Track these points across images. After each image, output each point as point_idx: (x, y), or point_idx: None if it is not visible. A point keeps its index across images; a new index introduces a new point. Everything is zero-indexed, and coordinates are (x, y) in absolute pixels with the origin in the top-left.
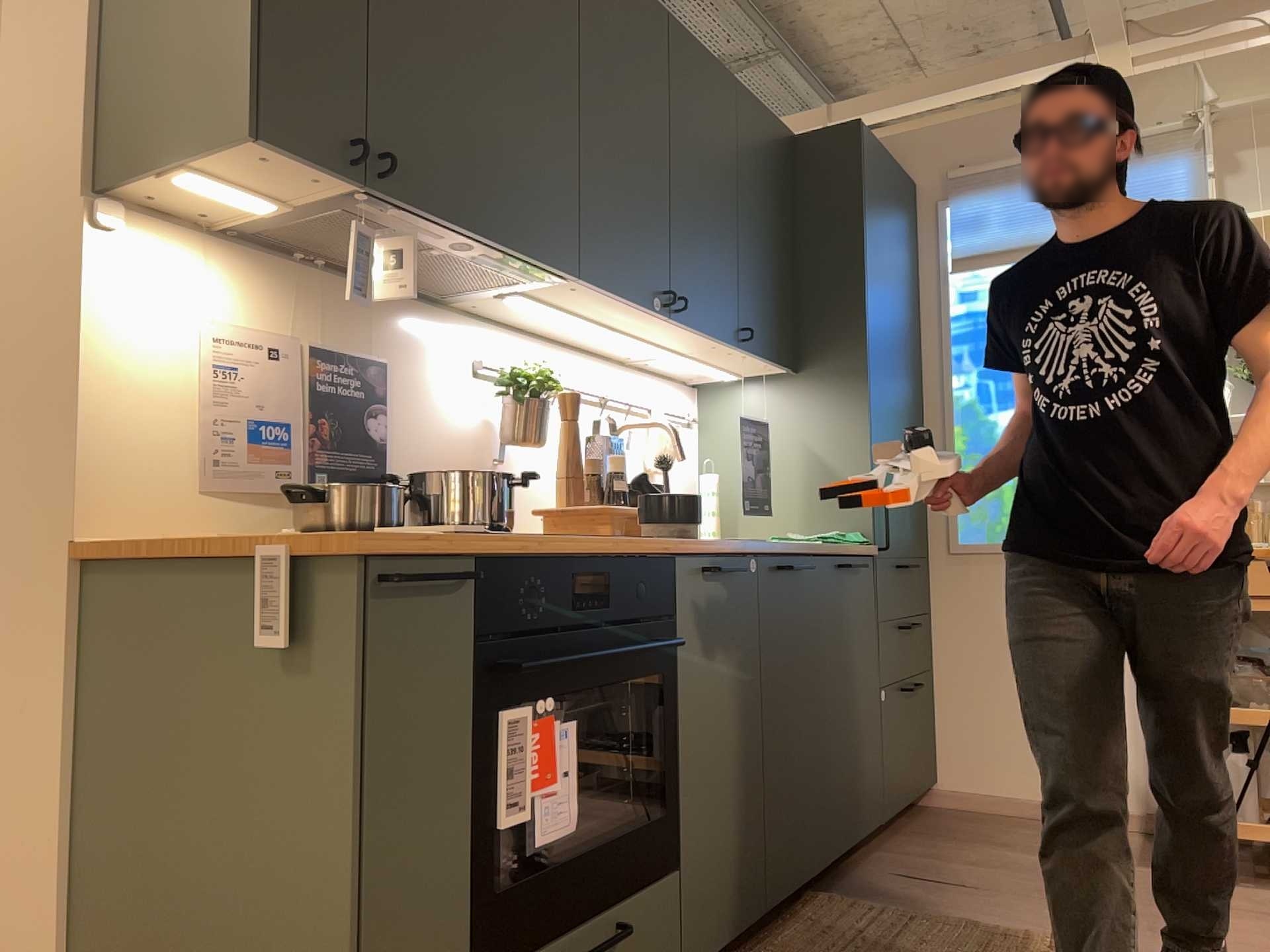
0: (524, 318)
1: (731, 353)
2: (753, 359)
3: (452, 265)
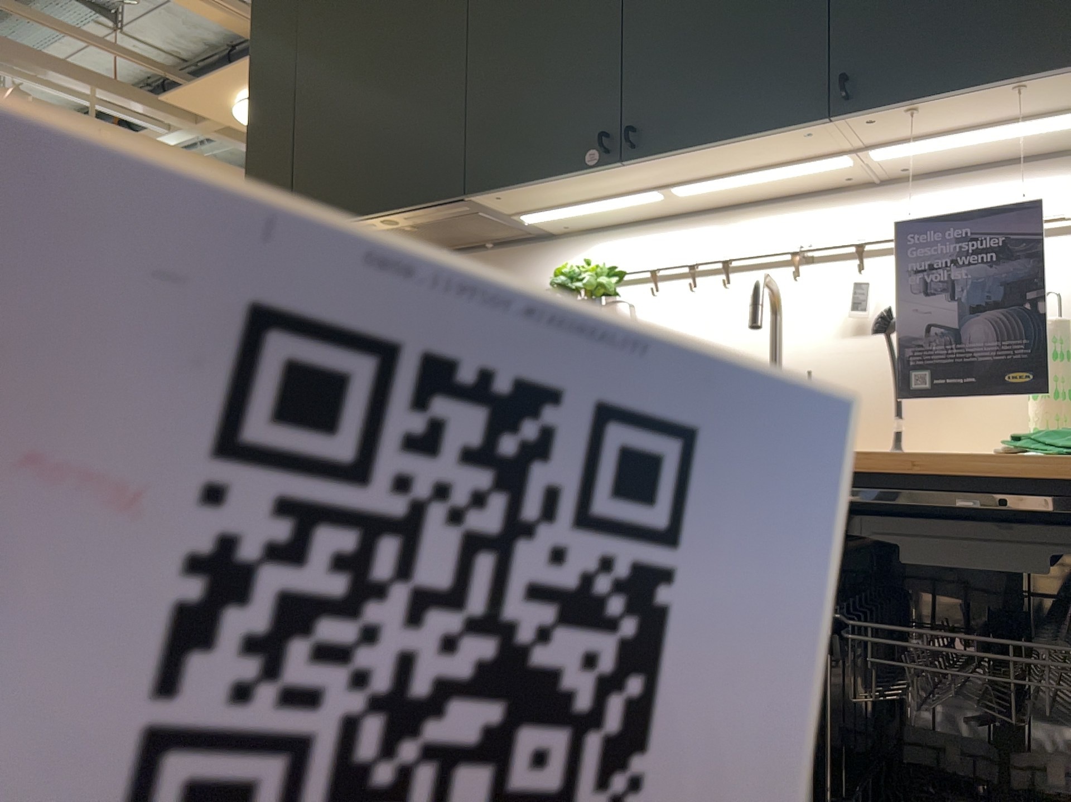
0: (627, 213)
1: (882, 123)
2: (958, 103)
3: (445, 225)
